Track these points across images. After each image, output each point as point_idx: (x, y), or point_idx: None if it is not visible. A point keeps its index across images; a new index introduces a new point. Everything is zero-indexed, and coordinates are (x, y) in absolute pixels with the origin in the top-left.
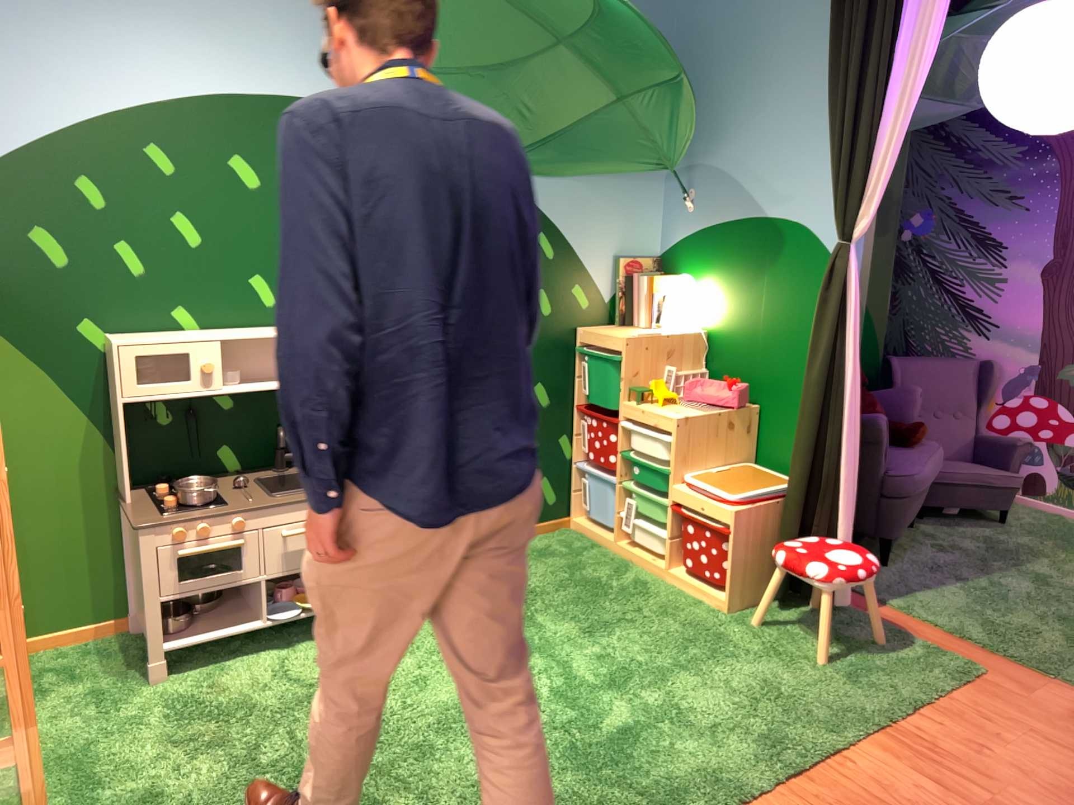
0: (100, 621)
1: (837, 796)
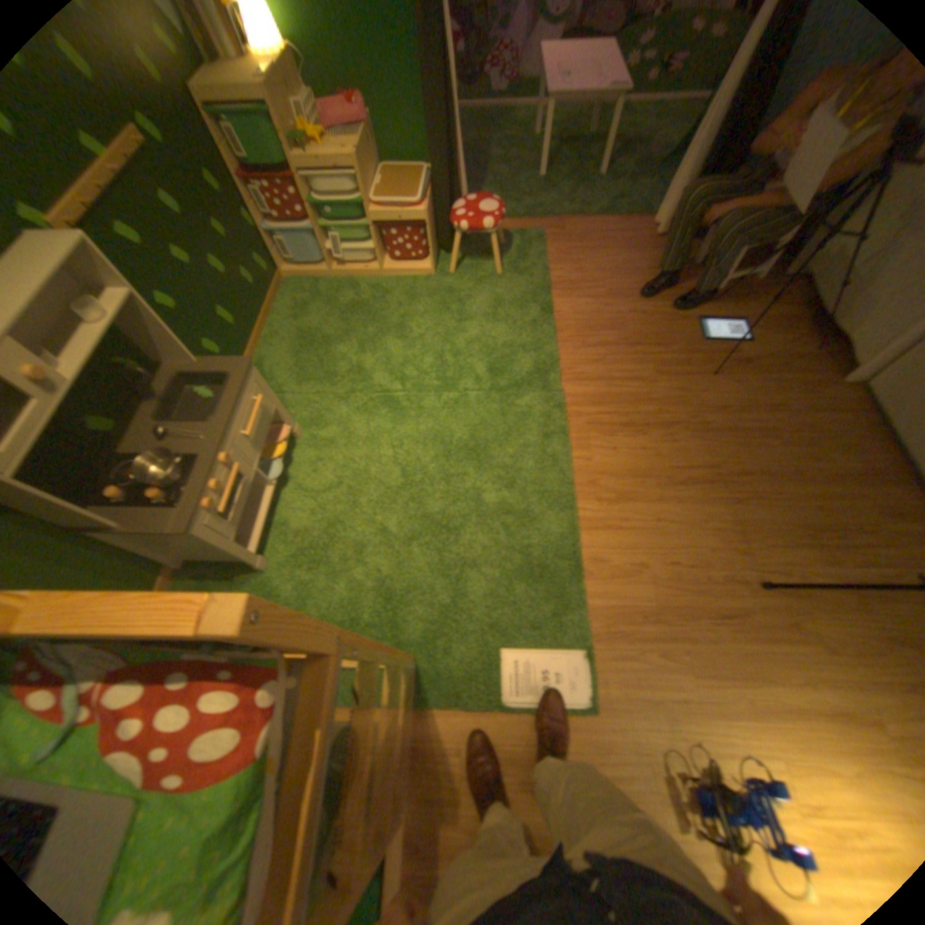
0: (153, 586)
1: (572, 331)
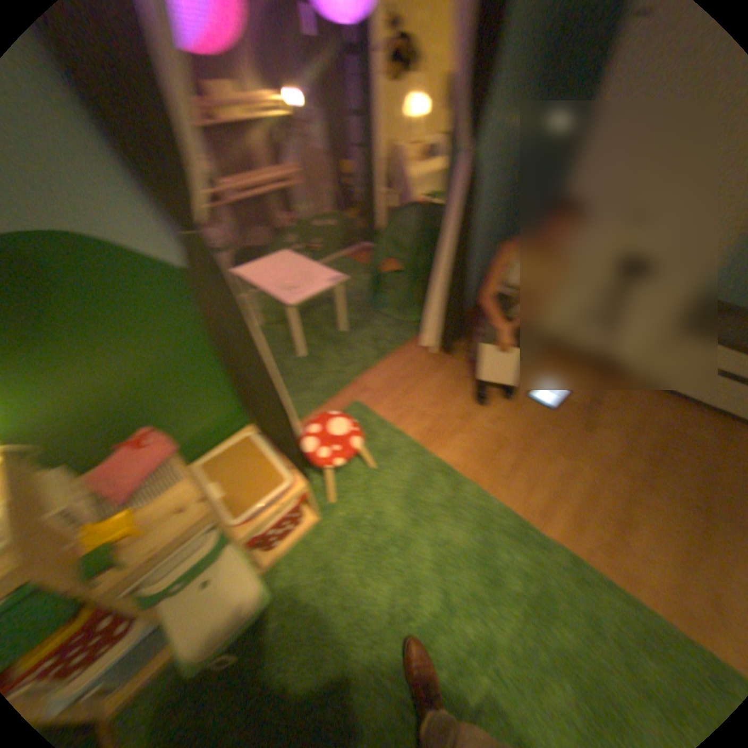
0: None
1: (484, 473)
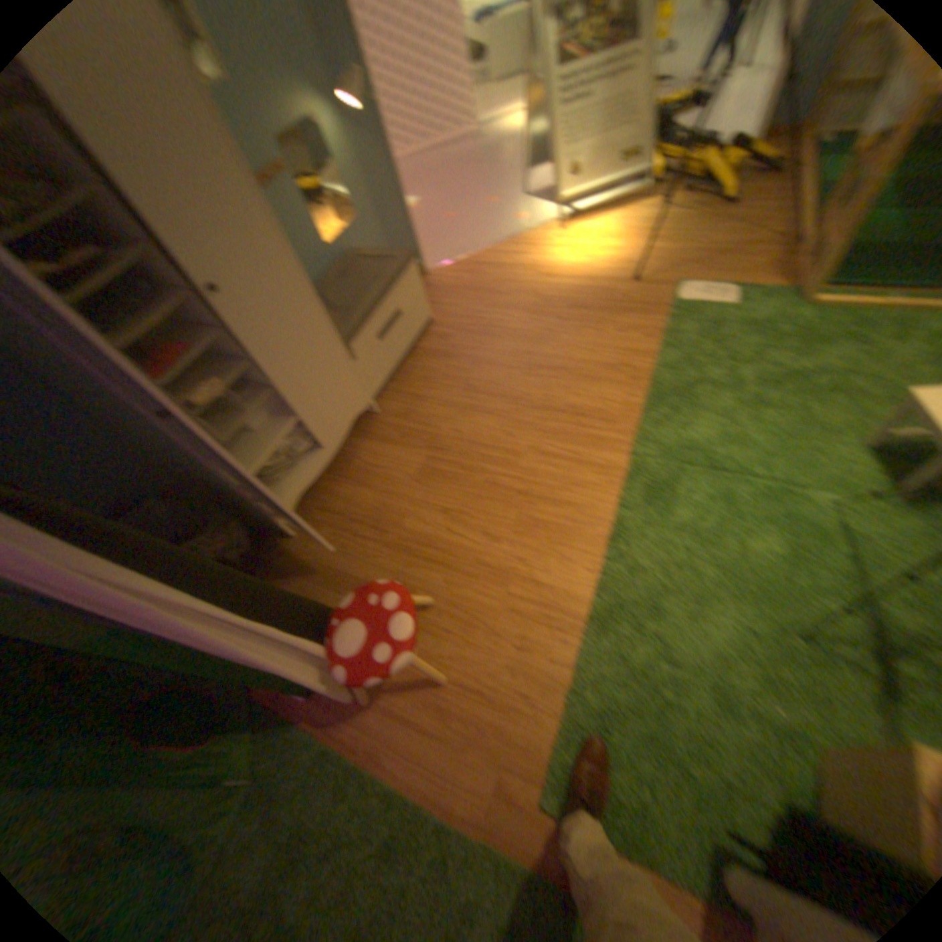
0: None
1: (579, 534)
